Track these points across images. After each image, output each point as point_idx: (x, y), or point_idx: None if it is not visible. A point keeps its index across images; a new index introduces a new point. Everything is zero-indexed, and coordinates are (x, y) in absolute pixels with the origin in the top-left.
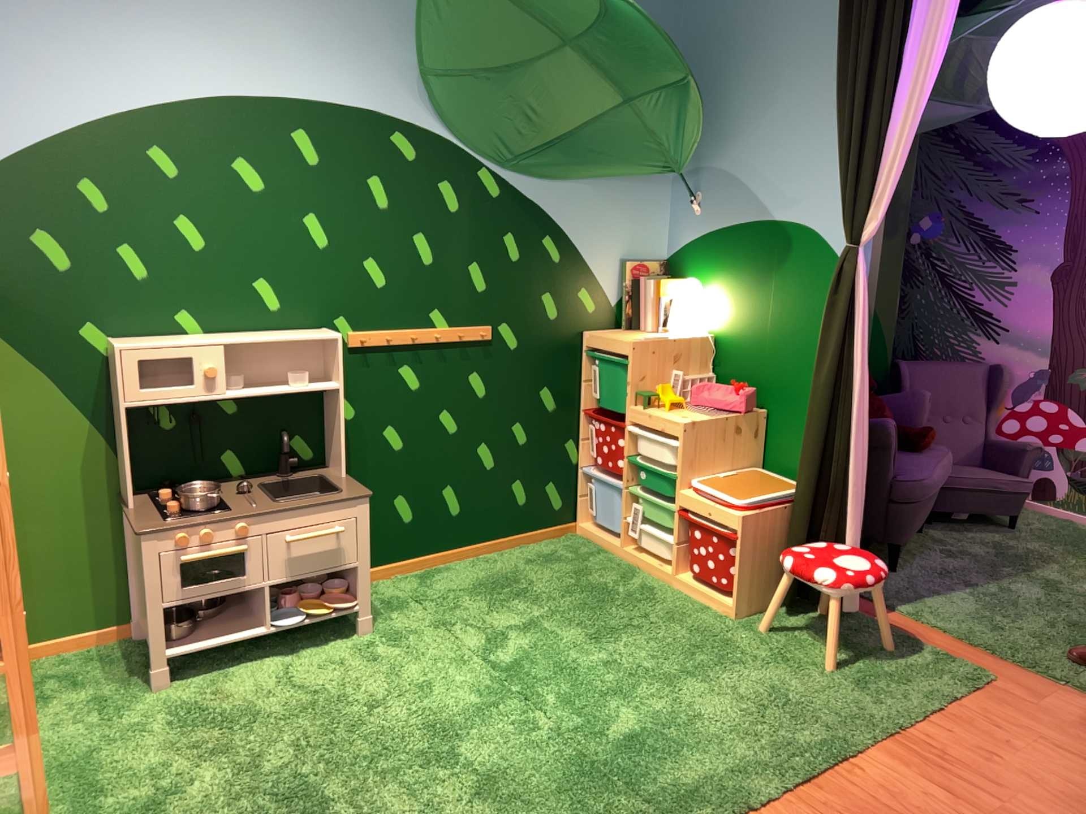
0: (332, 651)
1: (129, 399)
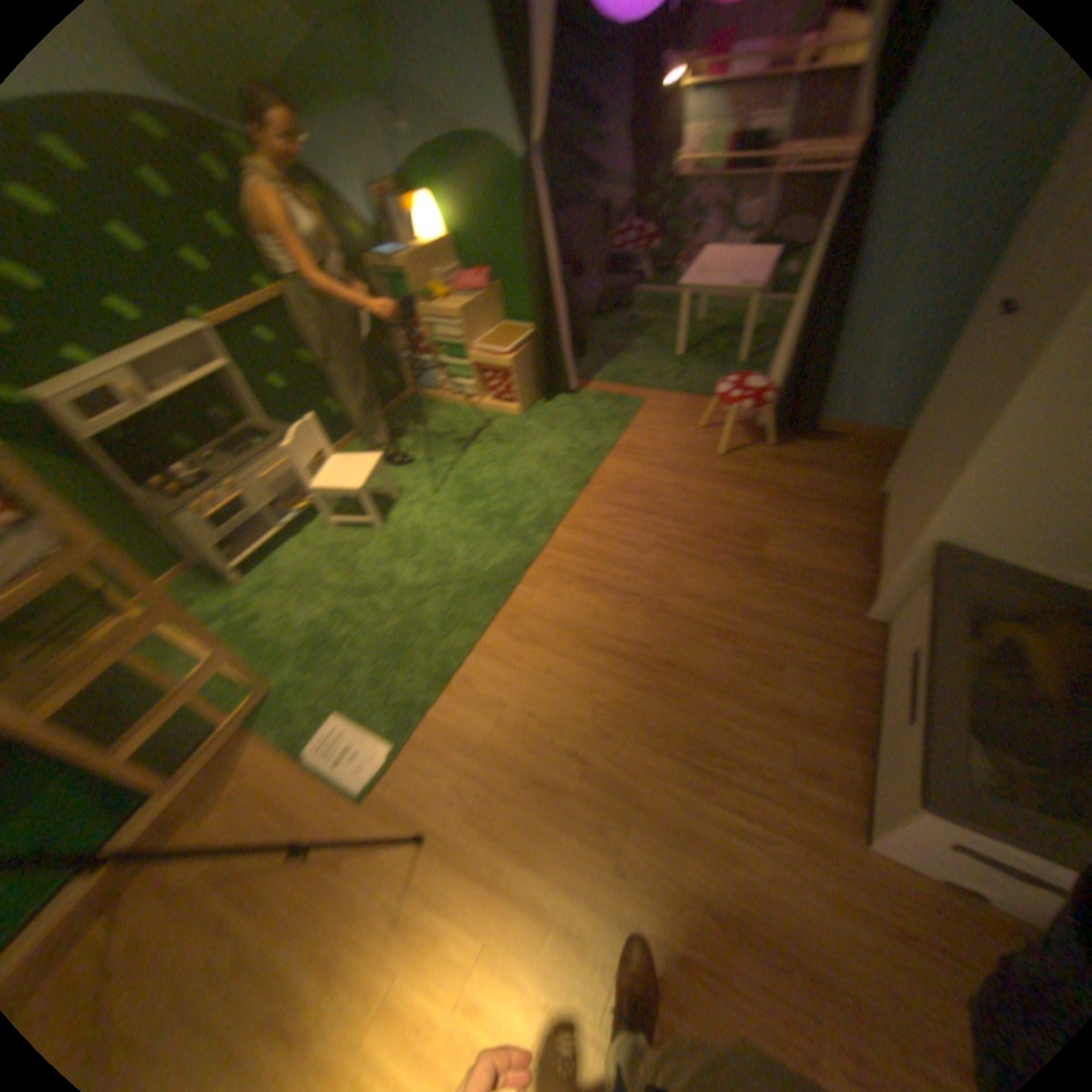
0: (324, 520)
1: (91, 431)
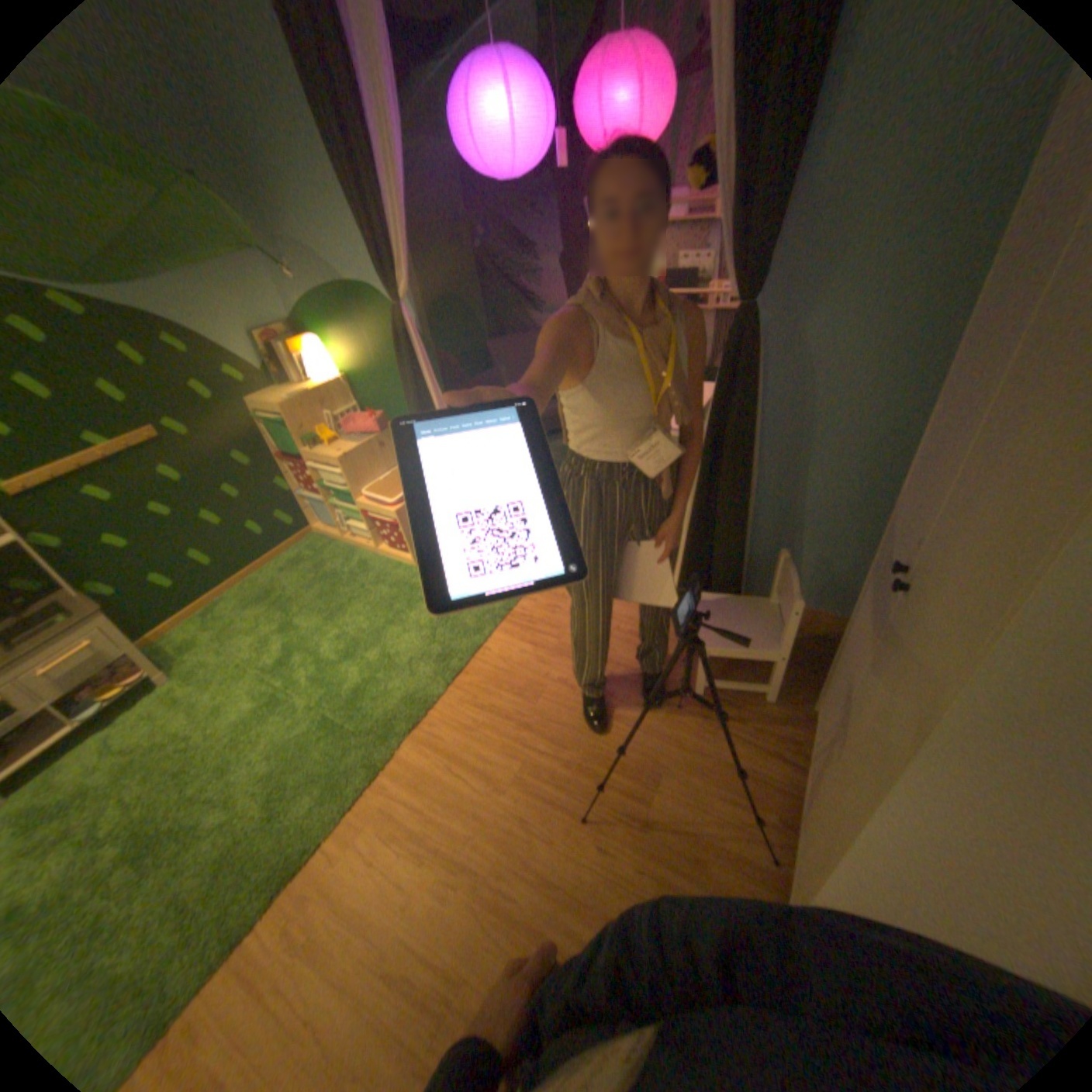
0: (139, 710)
1: None
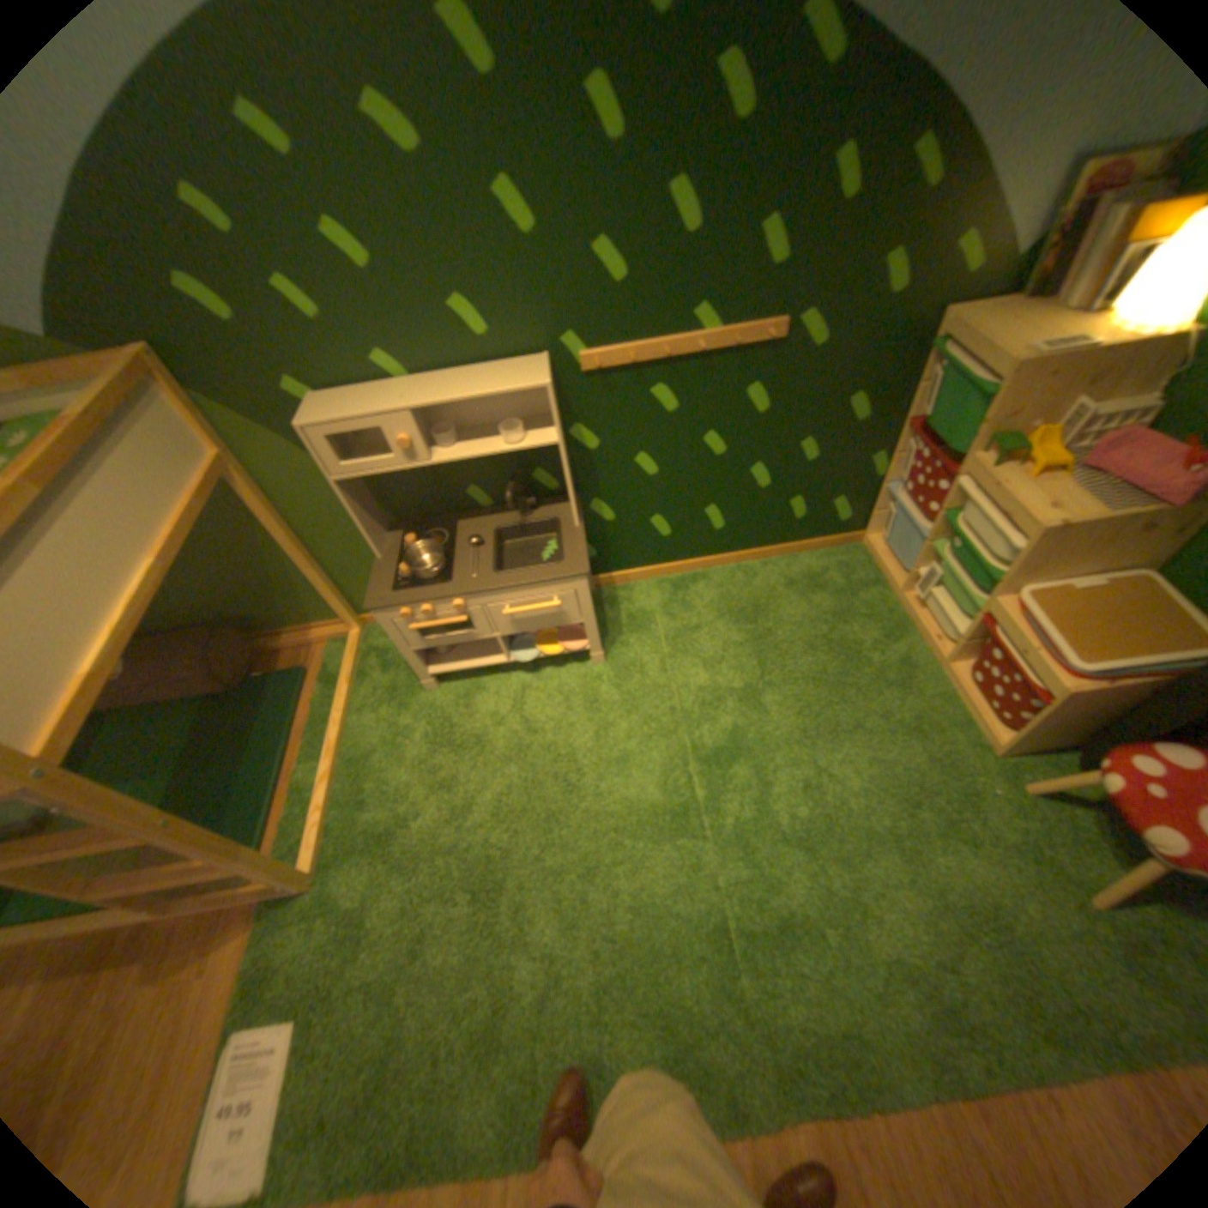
0: (565, 677)
1: (334, 476)
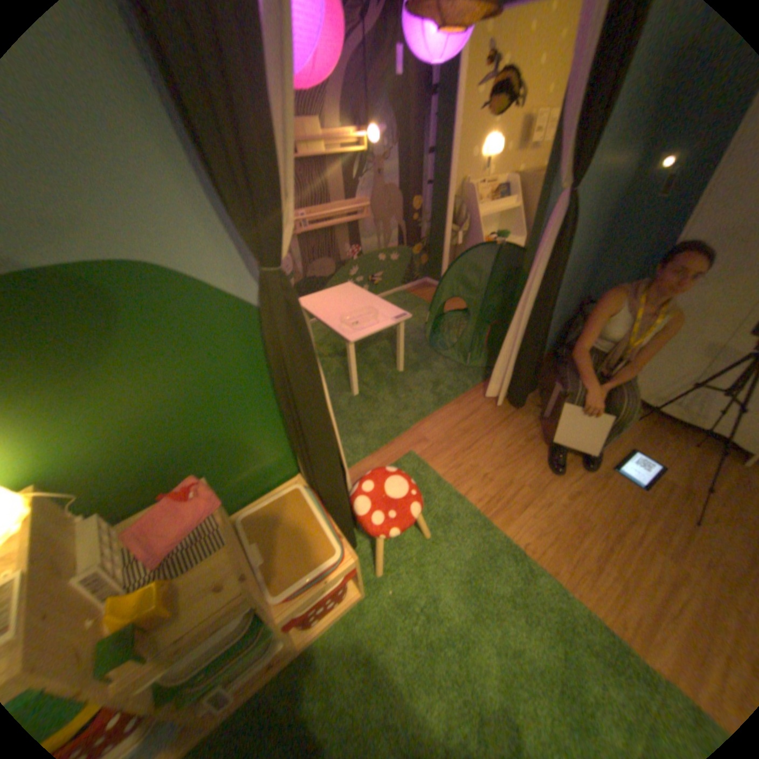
0: None
1: None
